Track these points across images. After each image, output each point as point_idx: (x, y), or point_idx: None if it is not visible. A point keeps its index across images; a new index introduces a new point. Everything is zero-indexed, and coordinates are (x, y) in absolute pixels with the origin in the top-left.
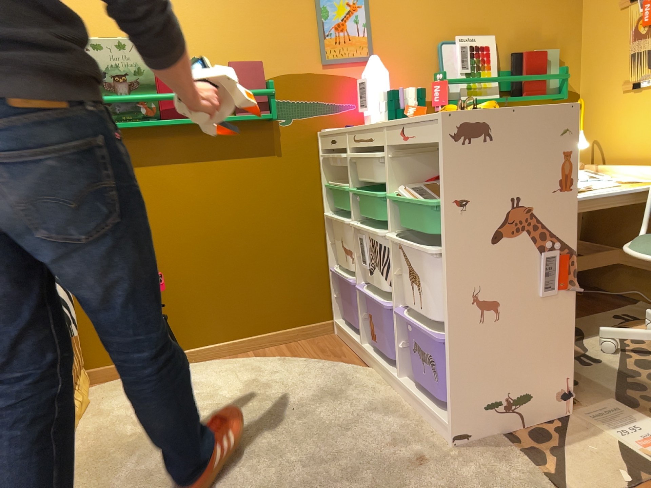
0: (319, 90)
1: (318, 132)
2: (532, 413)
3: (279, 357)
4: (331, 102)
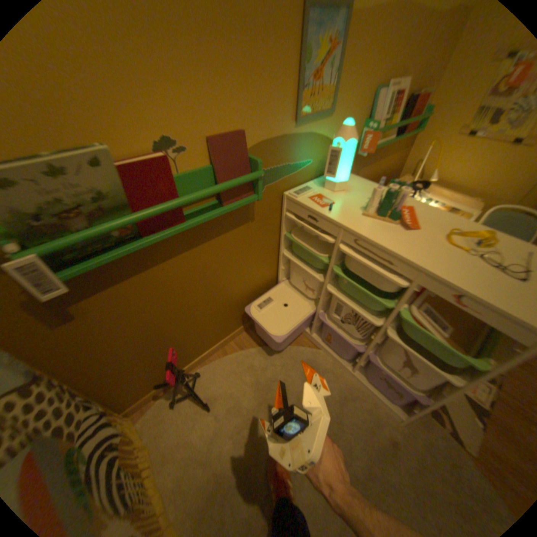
0: (289, 152)
1: (284, 194)
2: None
3: (255, 345)
4: (296, 162)
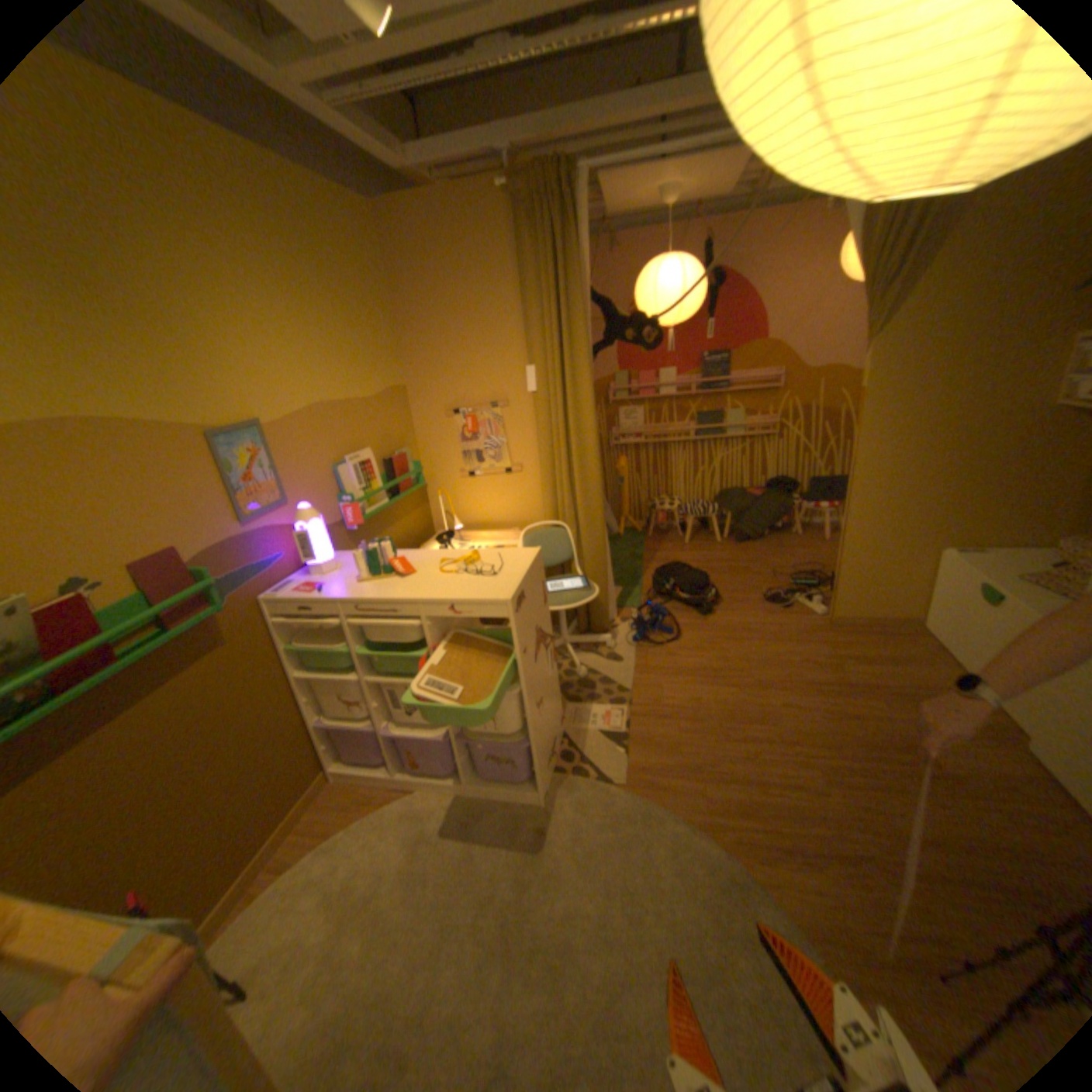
0: (246, 553)
1: (260, 599)
2: (556, 745)
3: (308, 852)
4: (261, 560)
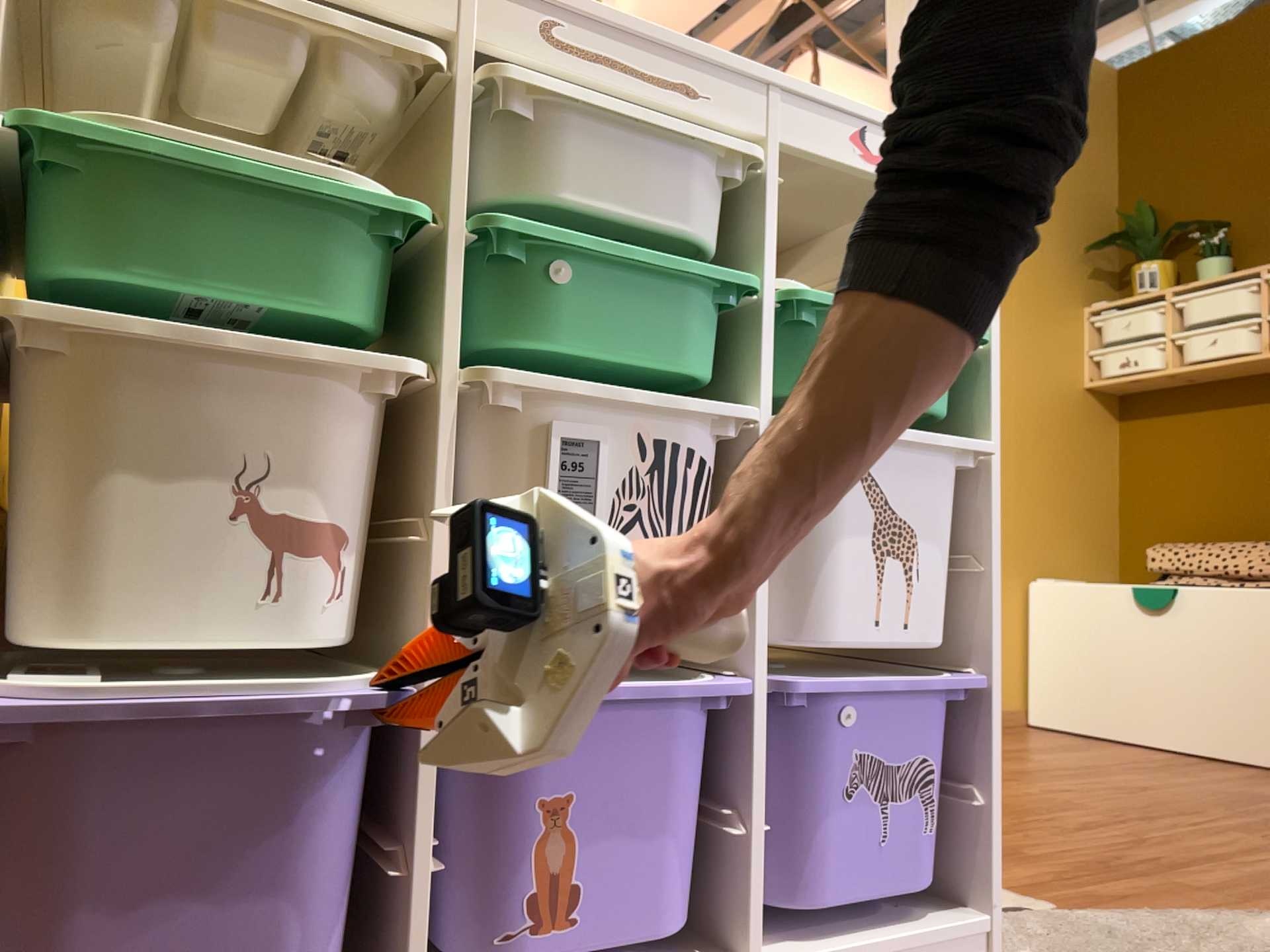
0: None
1: None
2: None
3: None
4: None
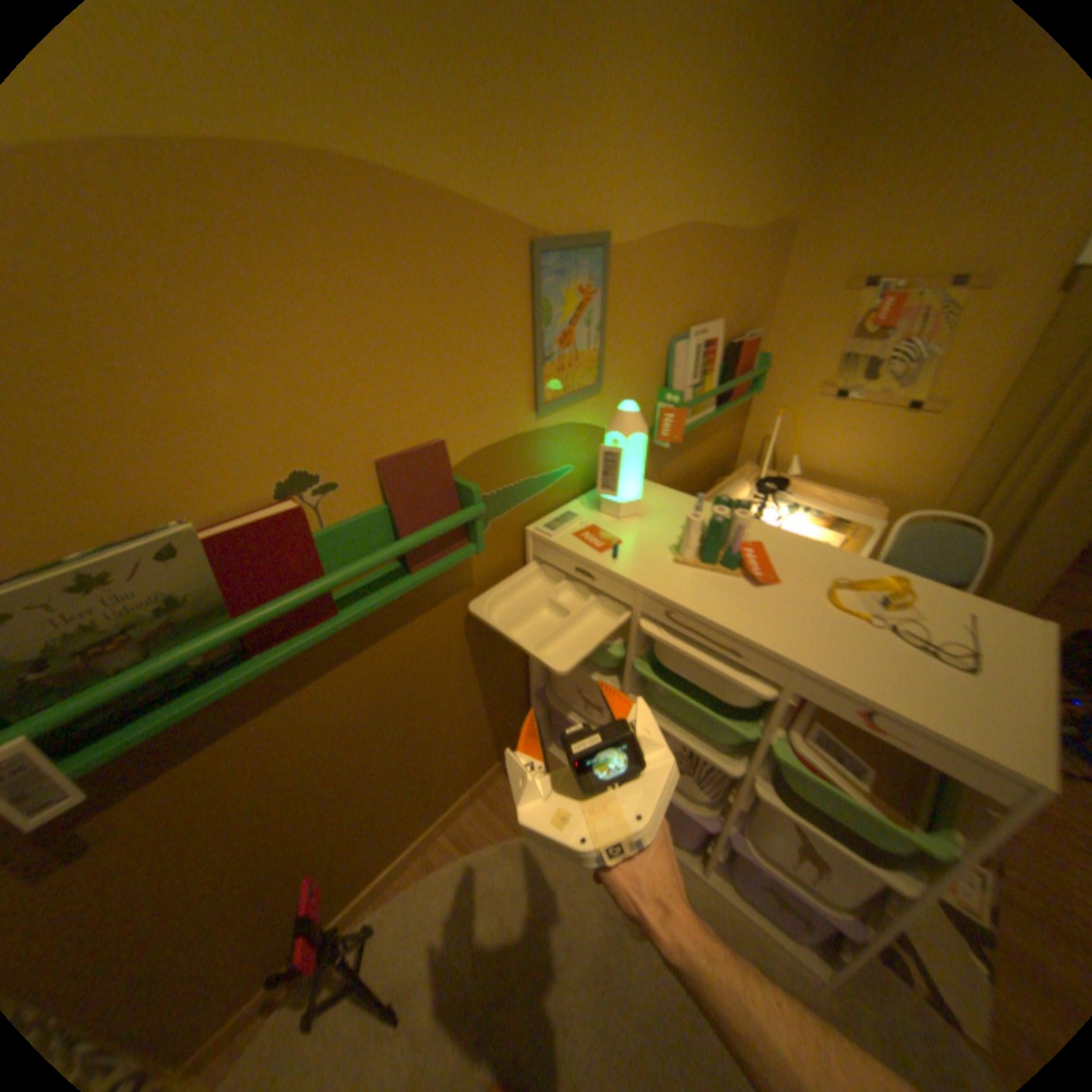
0: (530, 460)
1: (528, 530)
2: None
3: (495, 839)
4: (545, 472)
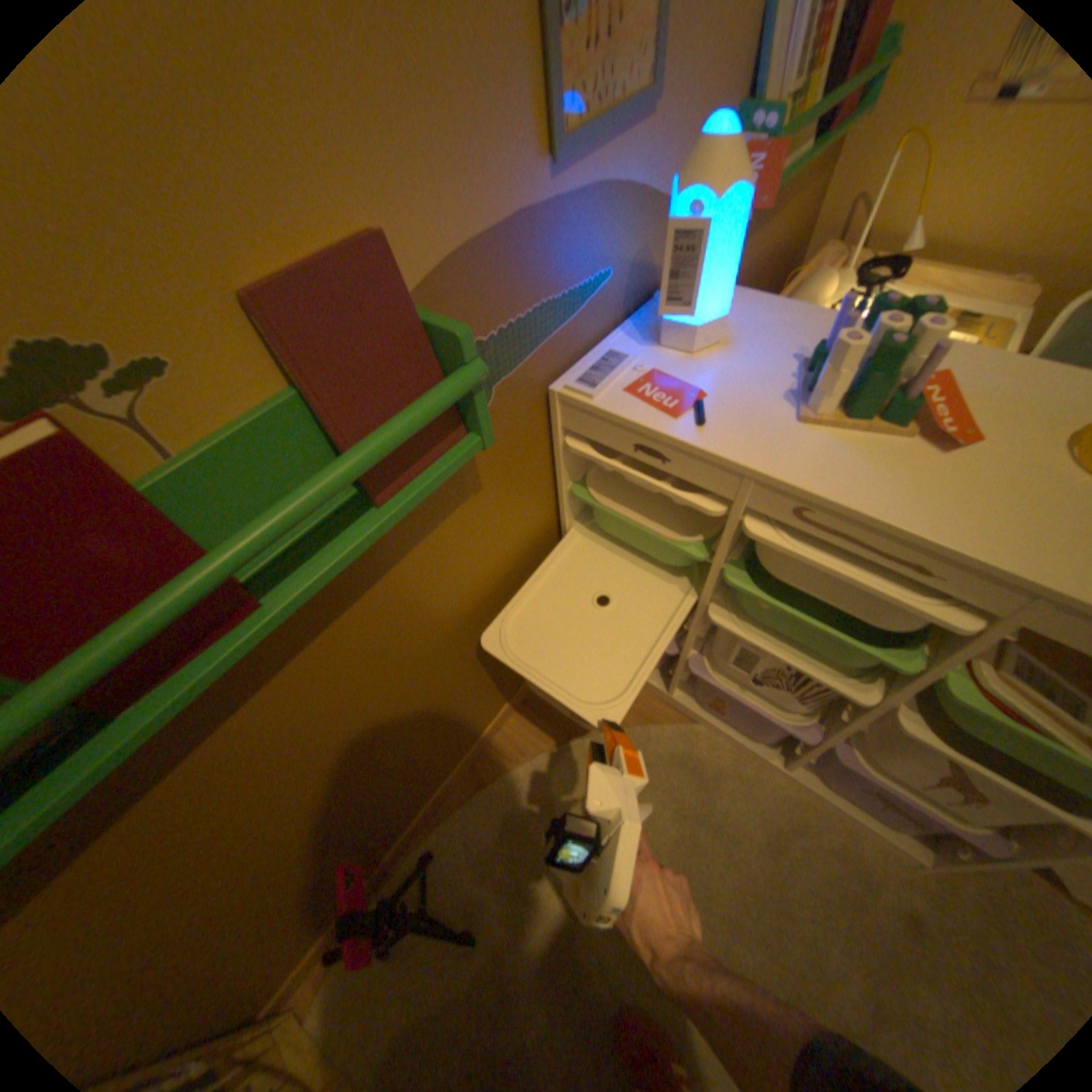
0: (547, 262)
1: (552, 390)
2: None
3: (545, 746)
4: (571, 285)
